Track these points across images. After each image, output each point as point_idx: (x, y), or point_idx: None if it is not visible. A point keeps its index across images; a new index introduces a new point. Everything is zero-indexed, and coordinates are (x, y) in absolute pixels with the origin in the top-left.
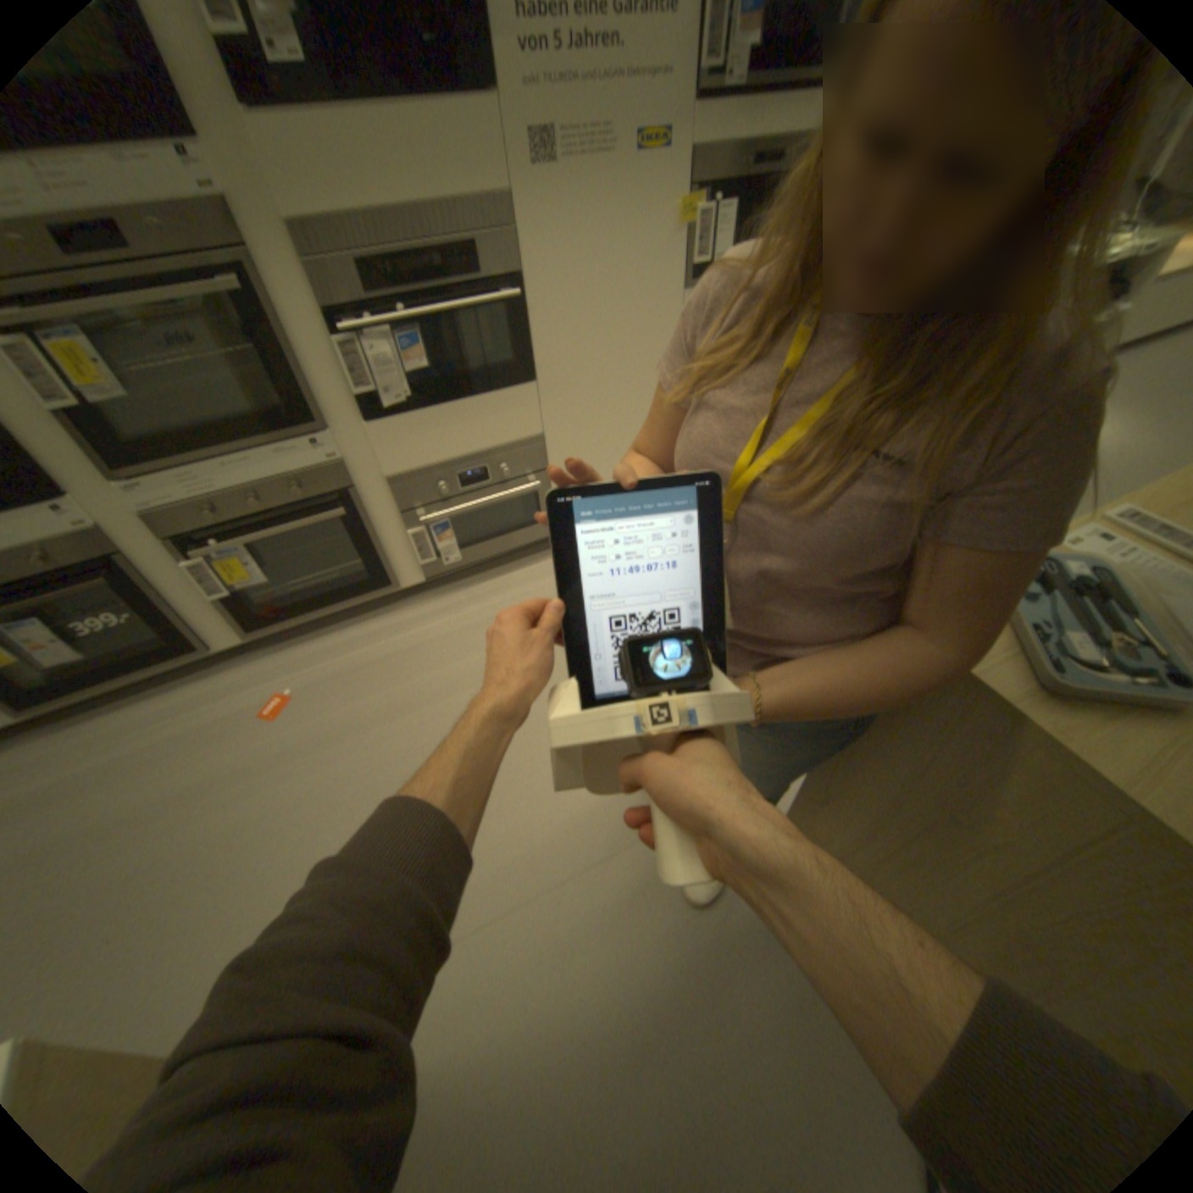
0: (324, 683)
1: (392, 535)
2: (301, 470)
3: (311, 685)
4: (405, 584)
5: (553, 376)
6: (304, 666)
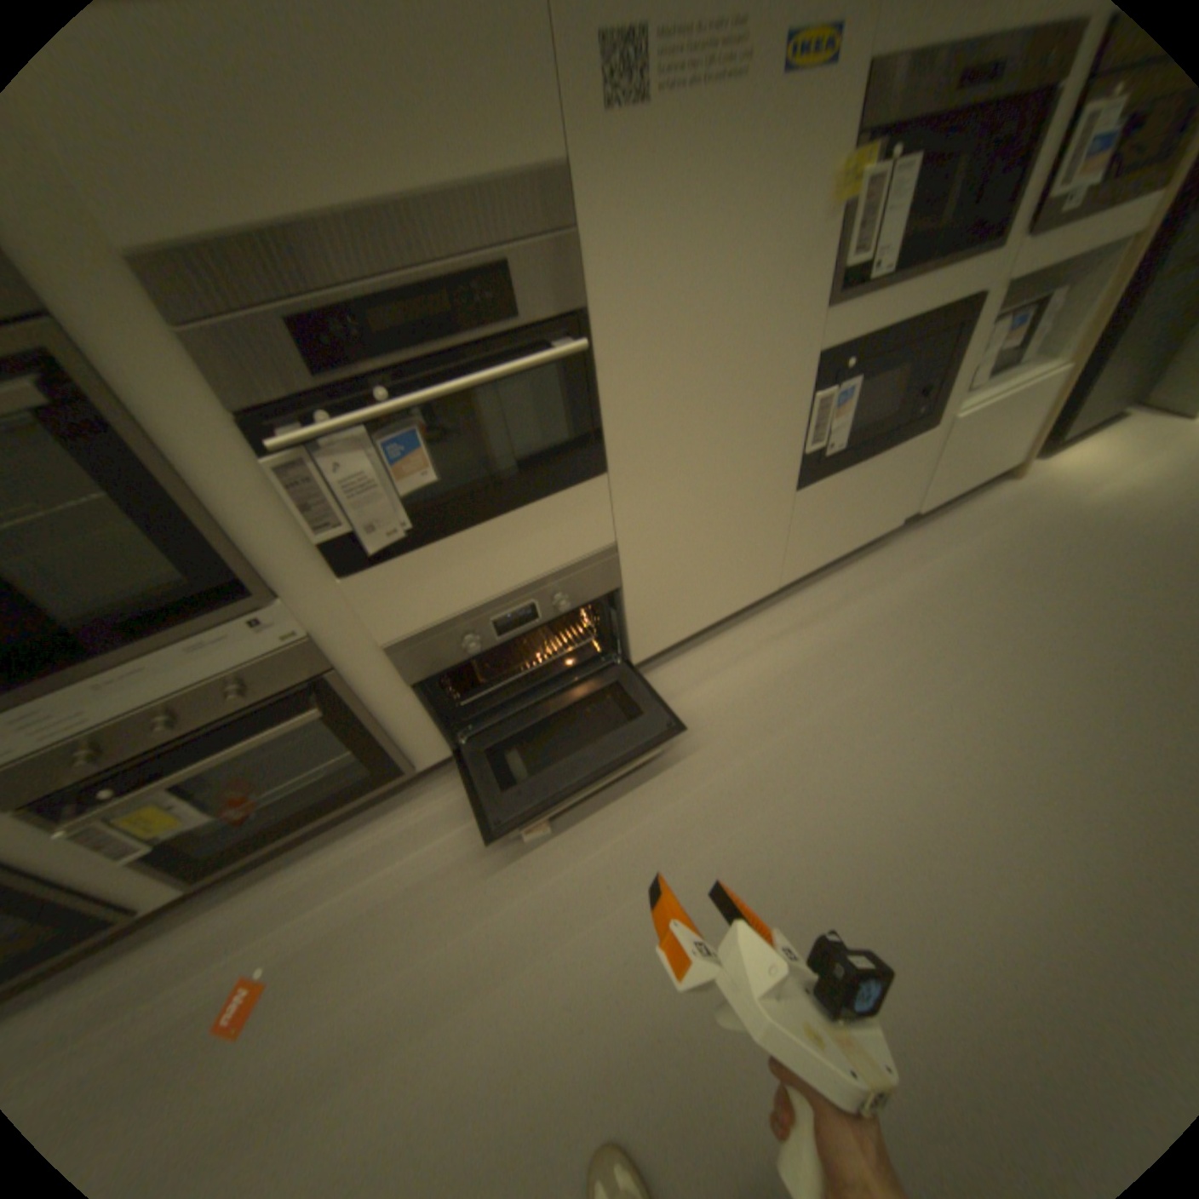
0: (315, 948)
1: (401, 712)
2: (241, 664)
3: (294, 953)
4: (425, 764)
5: (633, 460)
6: (285, 912)
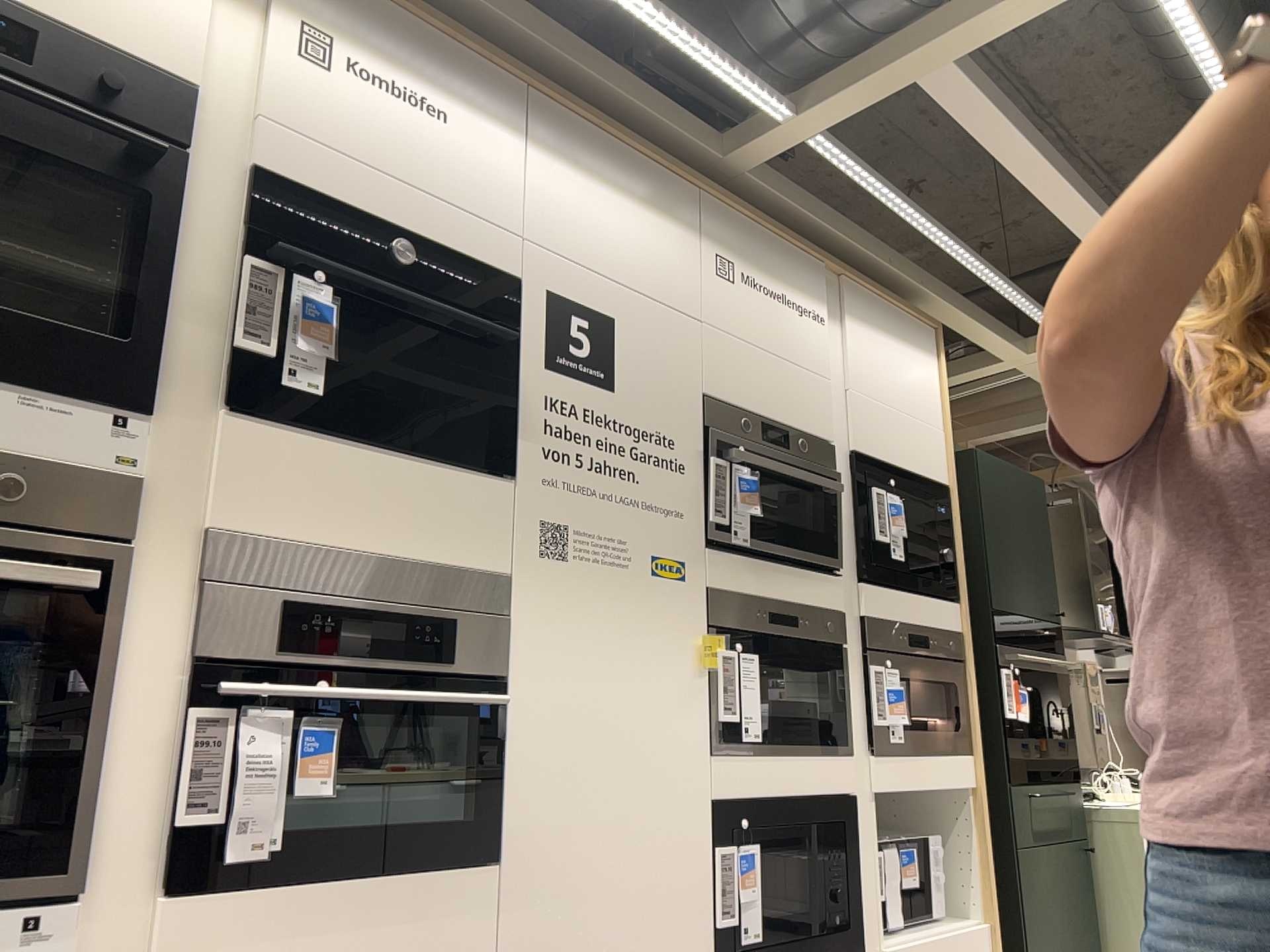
0: None
1: None
2: None
3: None
4: None
5: (531, 858)
6: None
